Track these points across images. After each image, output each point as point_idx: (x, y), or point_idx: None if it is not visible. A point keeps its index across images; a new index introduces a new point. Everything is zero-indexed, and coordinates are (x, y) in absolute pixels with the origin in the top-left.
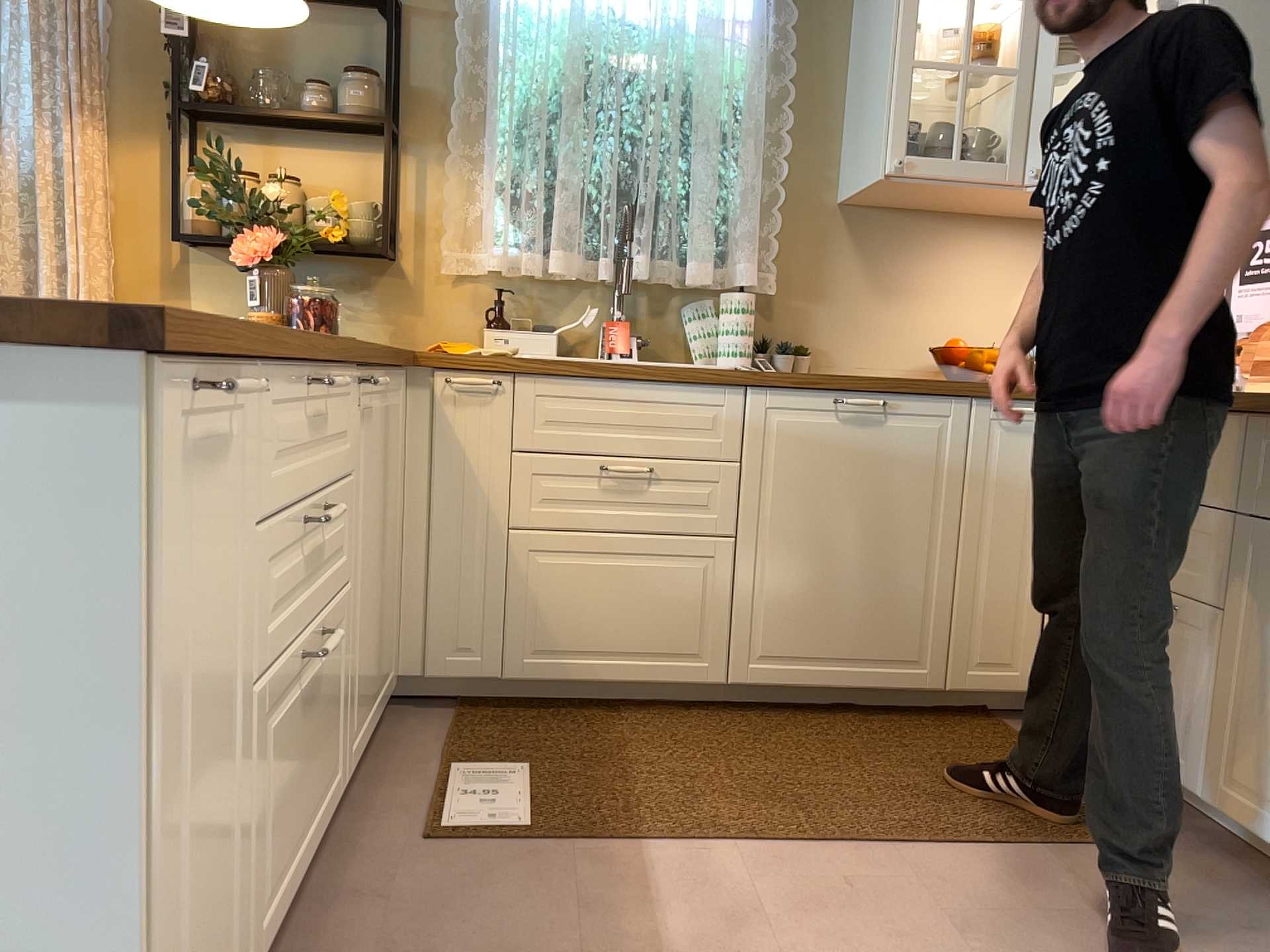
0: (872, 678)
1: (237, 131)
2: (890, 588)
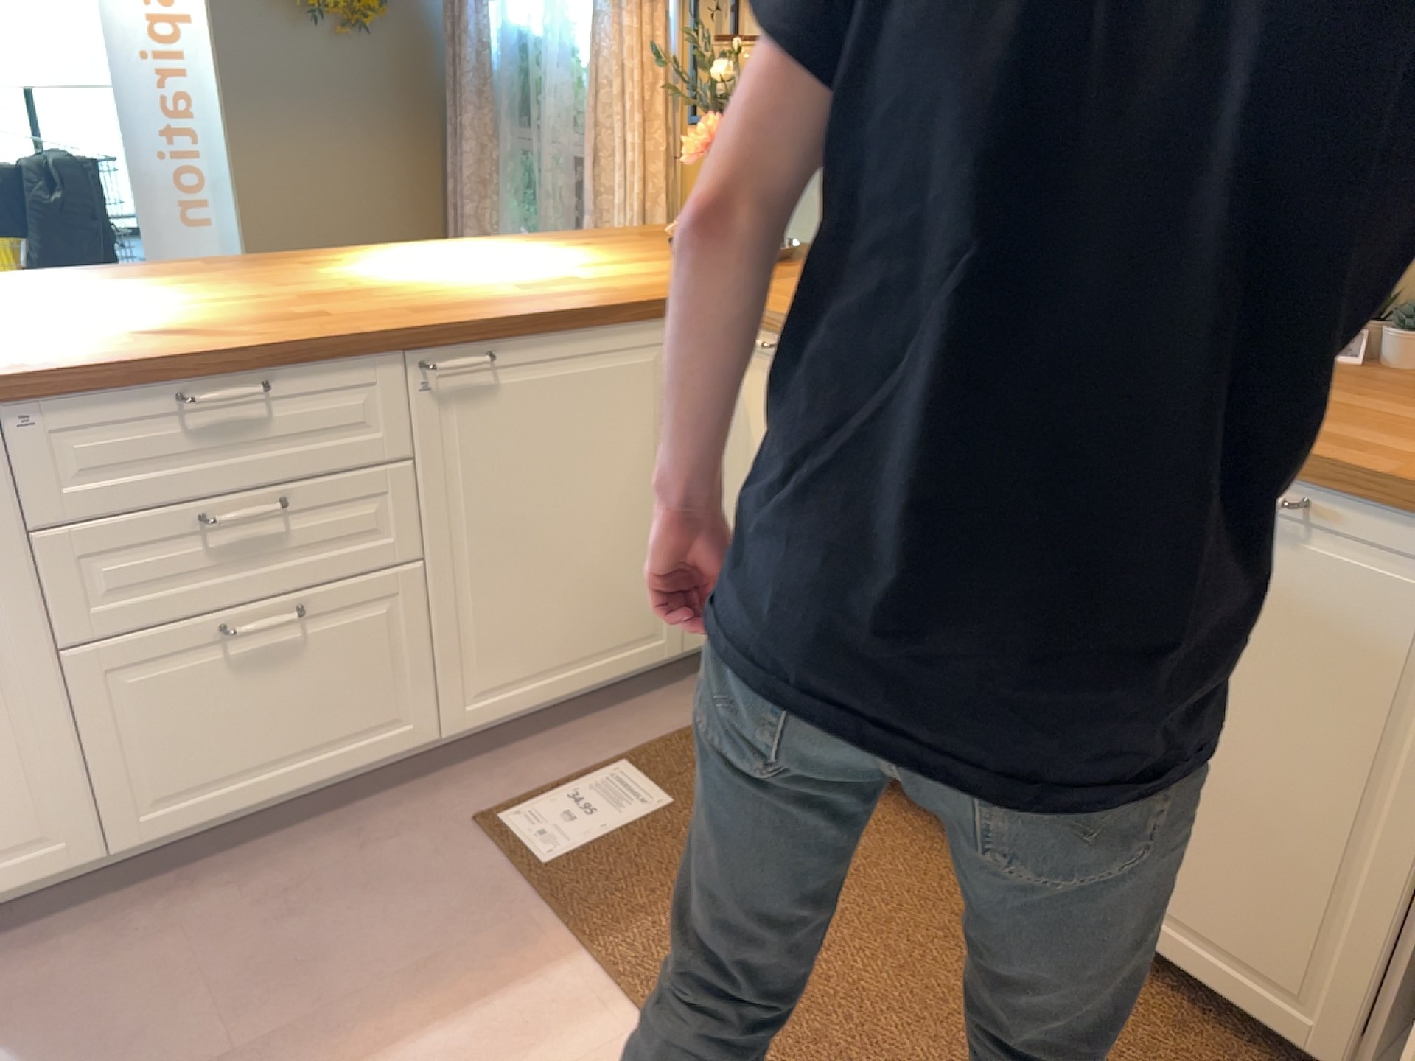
0: (1204, 969)
1: None
2: (1262, 847)
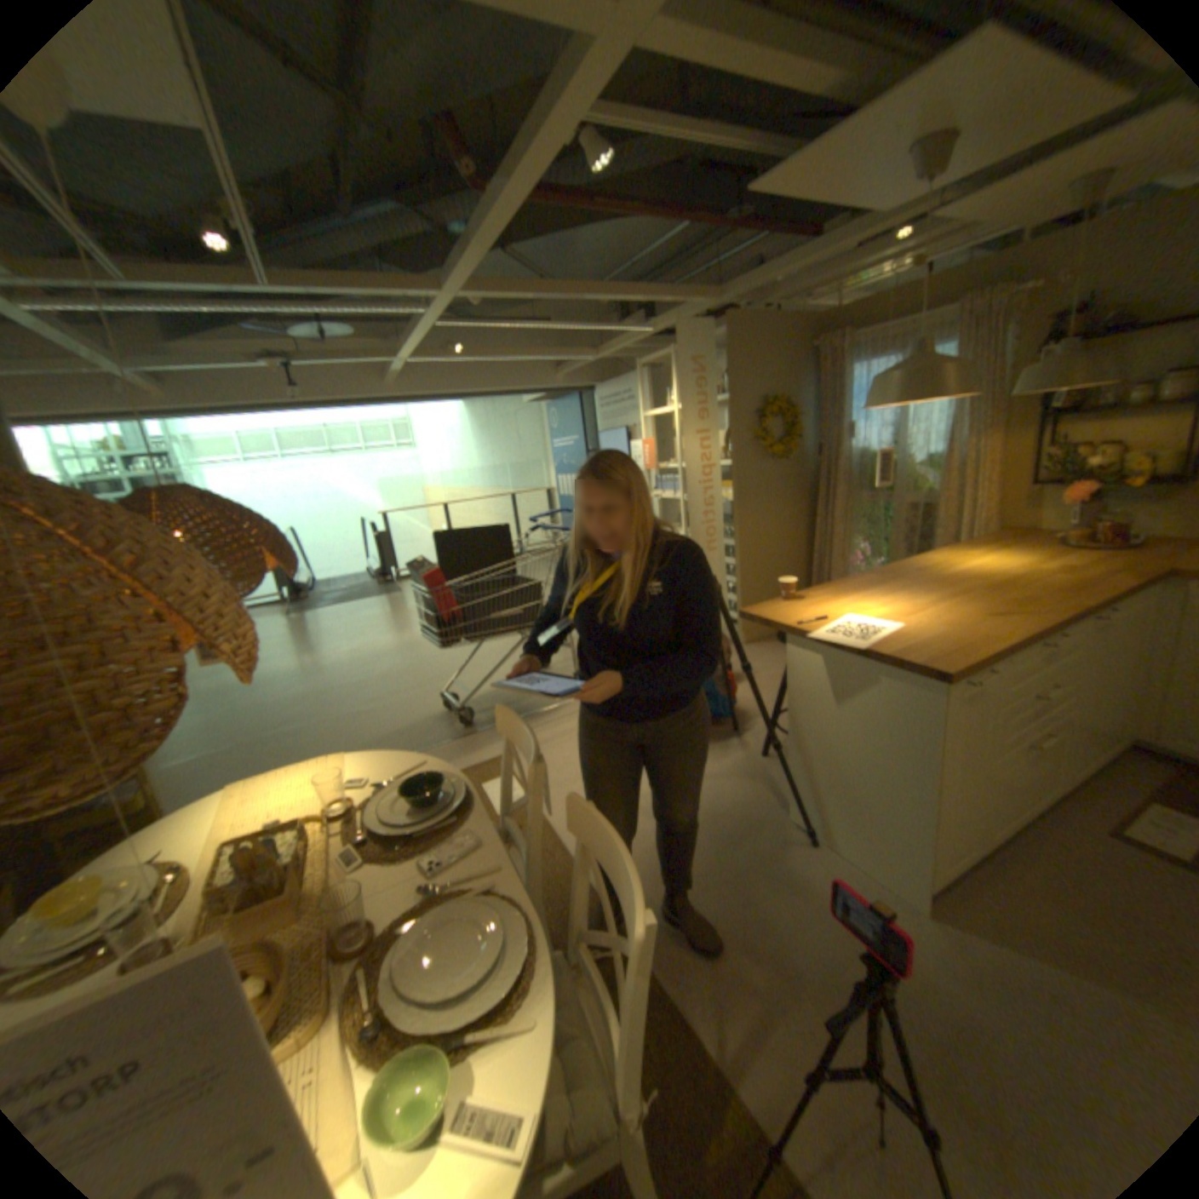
0: None
1: (1078, 415)
2: None
